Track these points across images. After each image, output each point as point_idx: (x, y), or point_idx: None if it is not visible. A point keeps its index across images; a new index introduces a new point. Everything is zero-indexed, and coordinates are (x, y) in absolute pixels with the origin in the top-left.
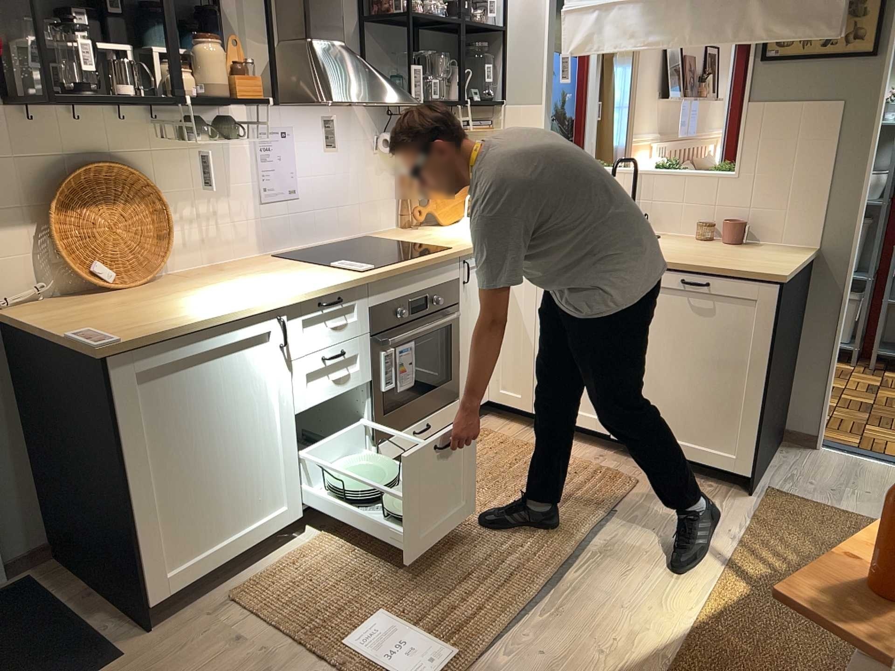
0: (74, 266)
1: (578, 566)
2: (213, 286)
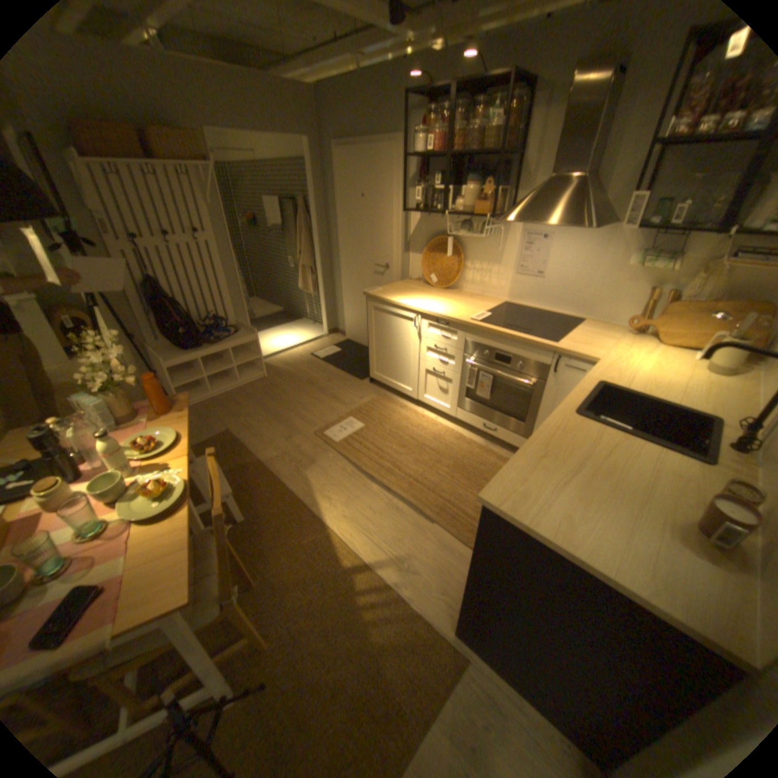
0: (422, 272)
1: (382, 491)
2: (441, 297)
